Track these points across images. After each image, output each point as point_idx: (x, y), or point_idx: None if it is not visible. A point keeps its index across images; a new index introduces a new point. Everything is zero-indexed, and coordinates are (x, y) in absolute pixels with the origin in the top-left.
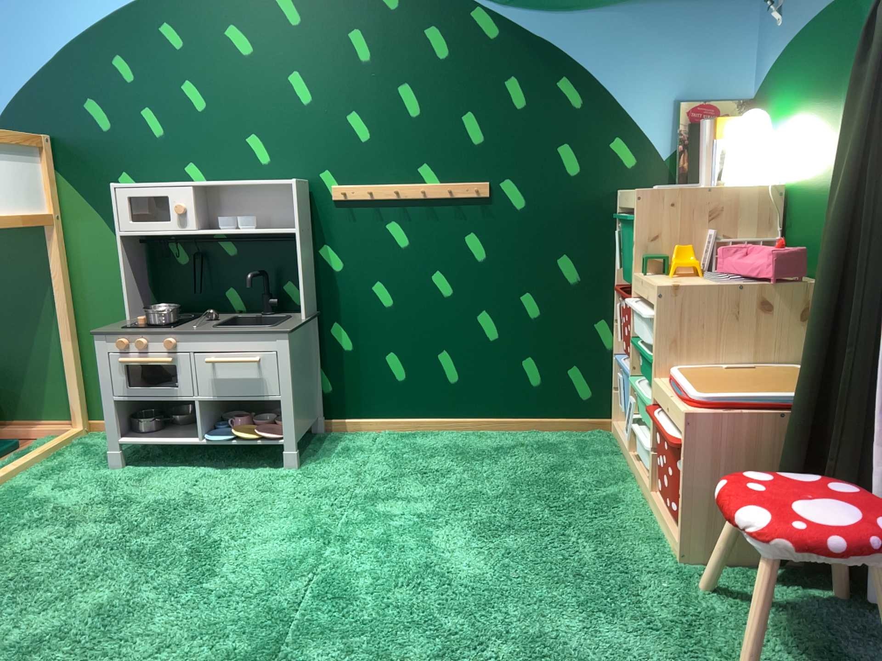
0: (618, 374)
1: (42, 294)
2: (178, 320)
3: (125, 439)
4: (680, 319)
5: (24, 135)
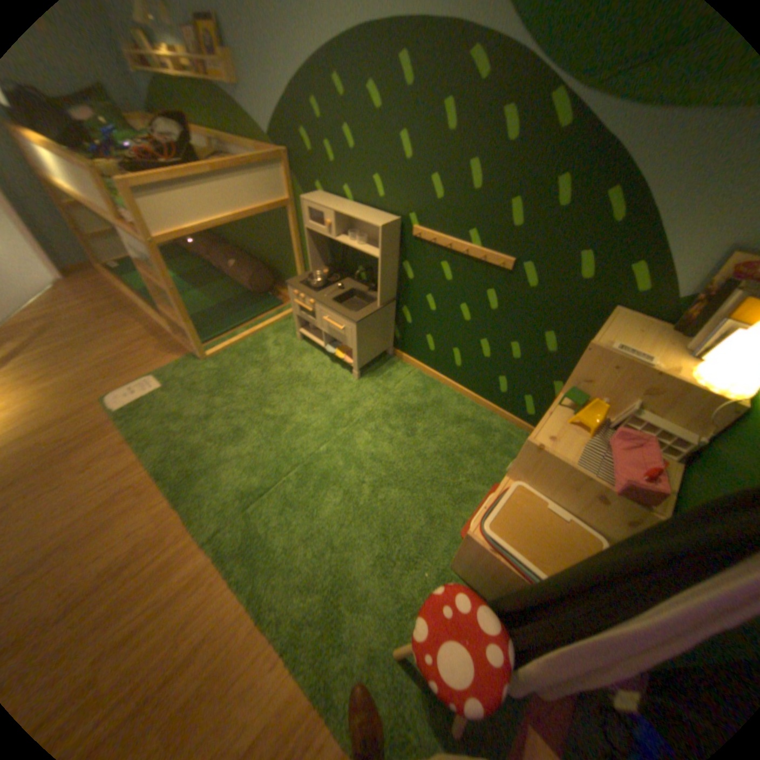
0: None
1: (291, 238)
2: (323, 287)
3: (302, 331)
4: (533, 466)
5: (277, 146)
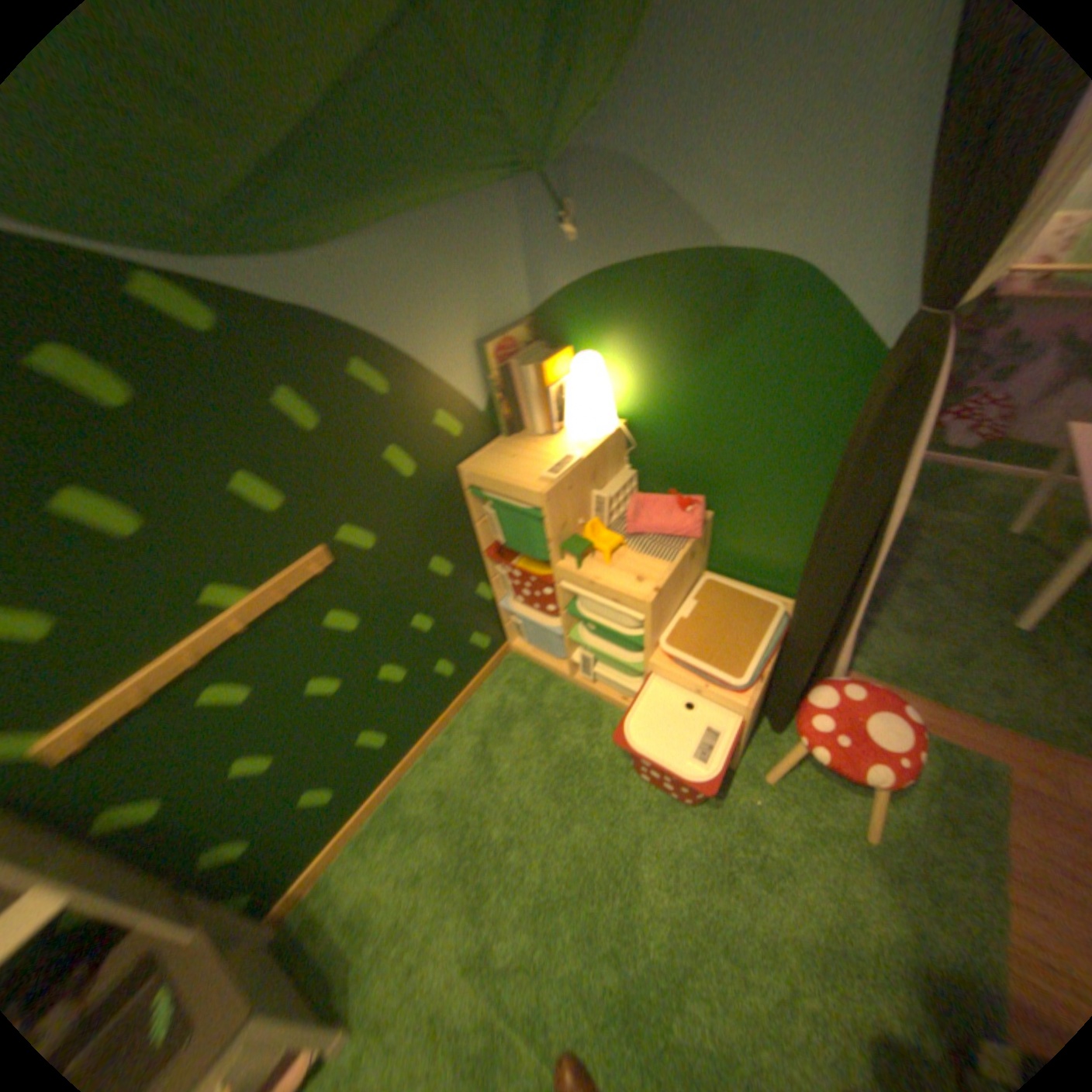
0: (519, 618)
1: None
2: None
3: None
4: (662, 611)
5: None
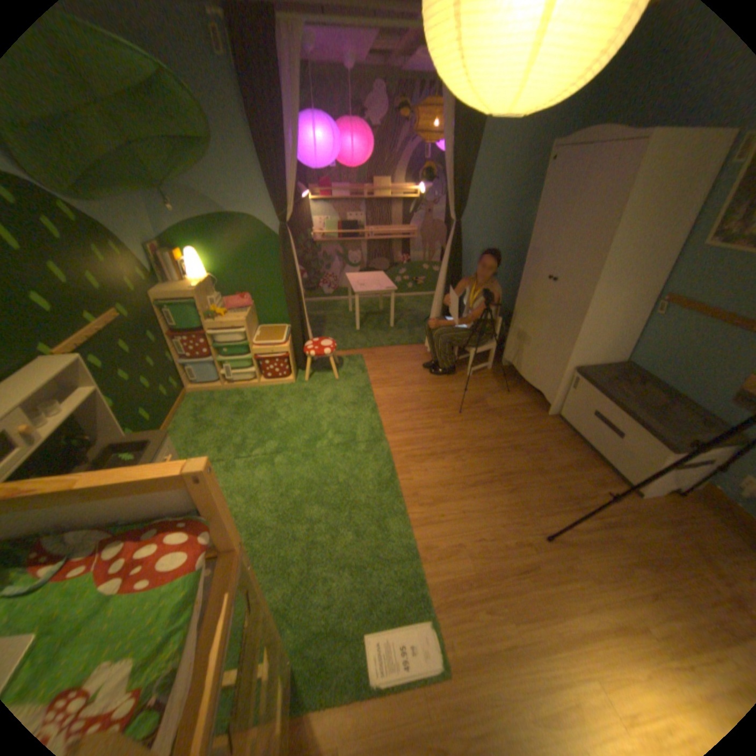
0: (188, 368)
1: None
2: None
3: None
4: (248, 328)
5: None
